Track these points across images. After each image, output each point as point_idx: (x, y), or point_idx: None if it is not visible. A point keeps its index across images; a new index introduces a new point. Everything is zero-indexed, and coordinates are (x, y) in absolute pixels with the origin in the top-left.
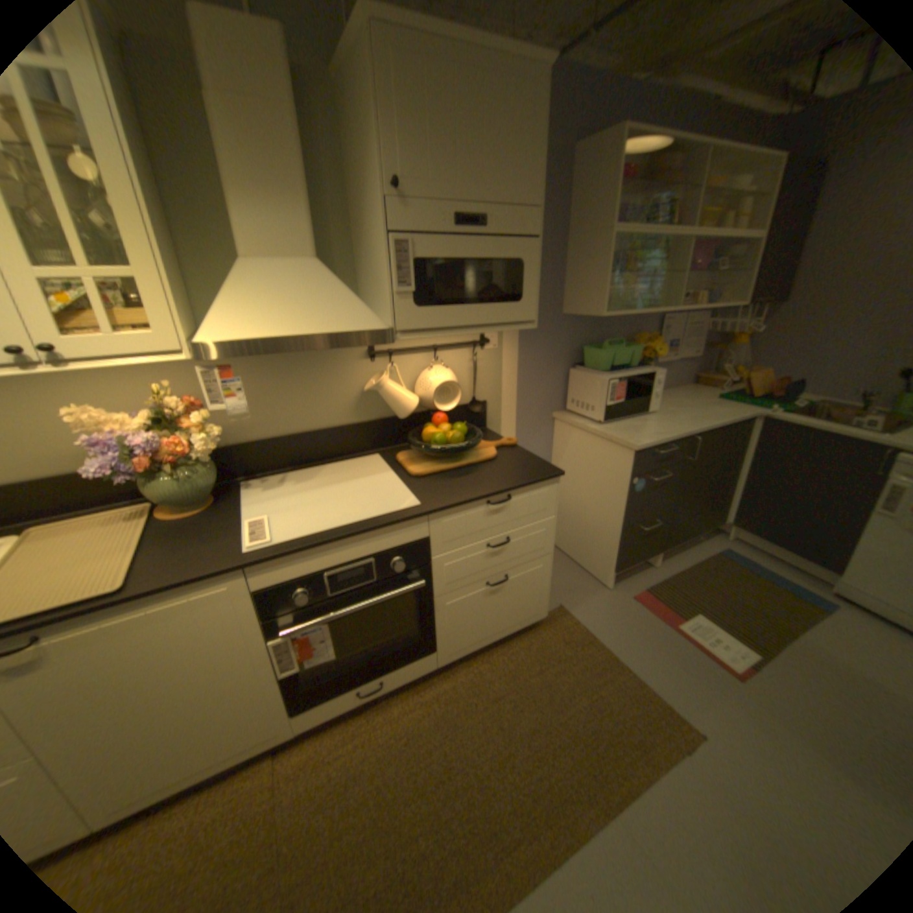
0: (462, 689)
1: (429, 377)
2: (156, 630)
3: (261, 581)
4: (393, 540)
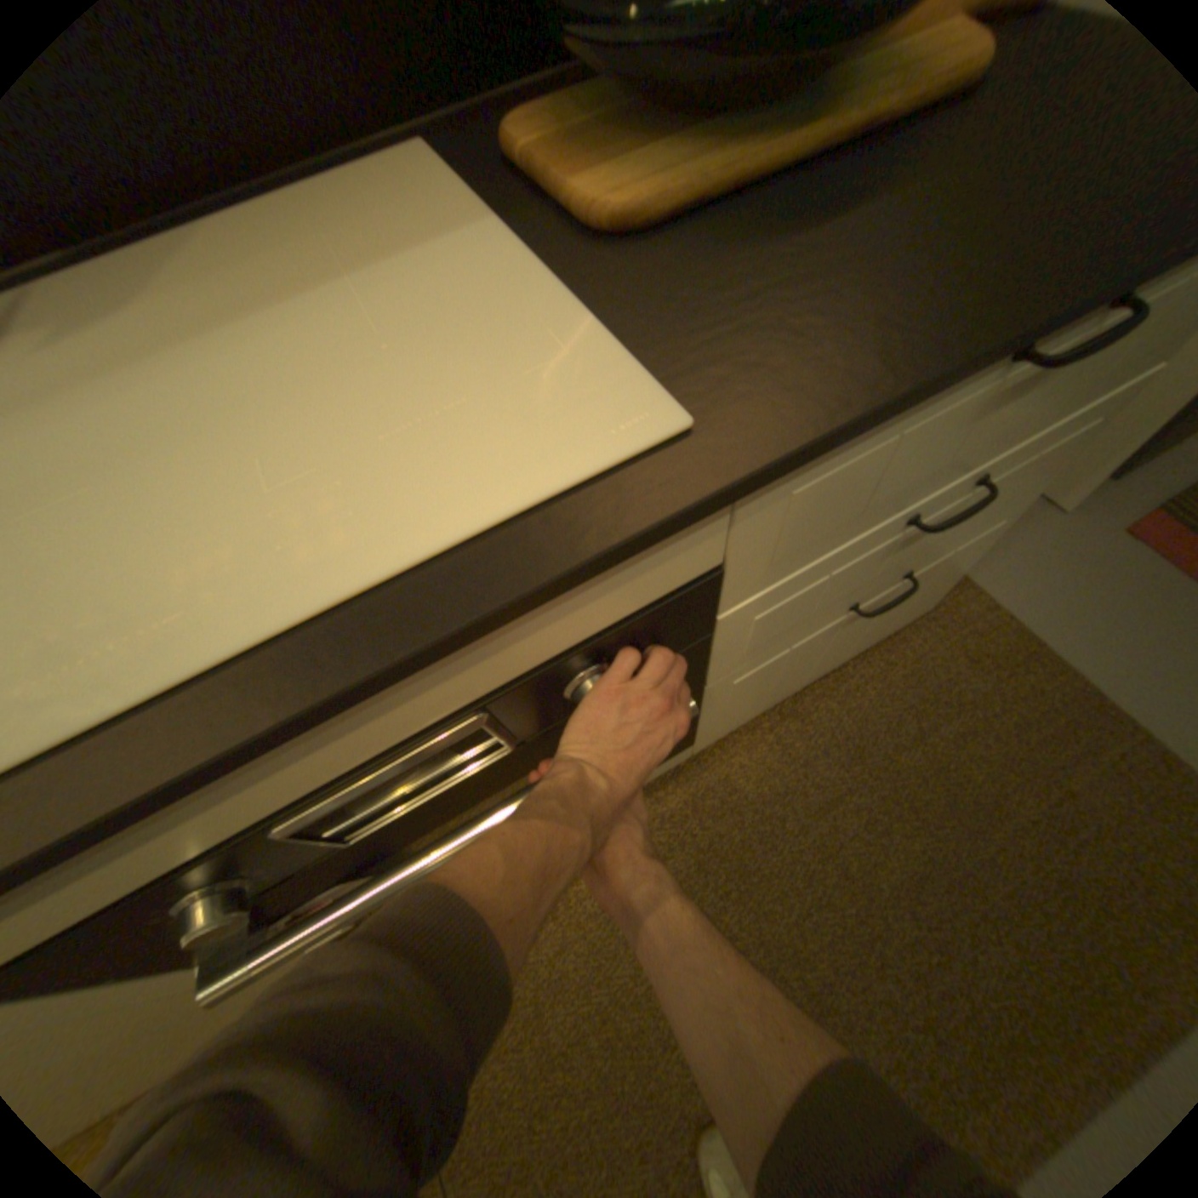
0: (746, 782)
1: None
2: None
3: None
4: (562, 631)
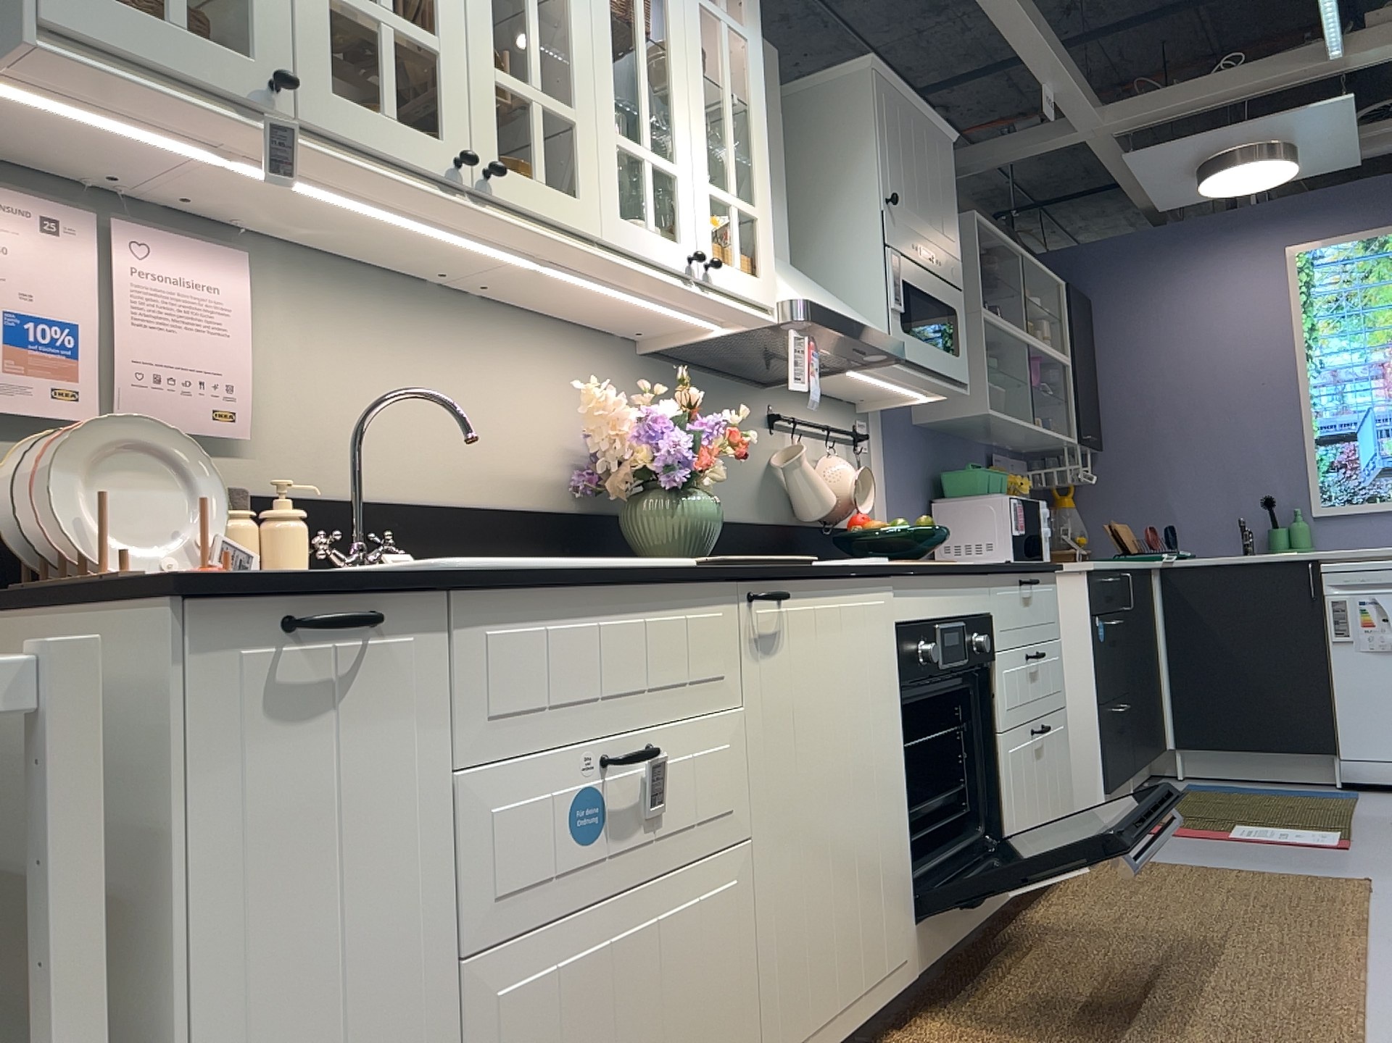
0: (1059, 924)
1: (837, 465)
2: (844, 643)
3: (902, 609)
4: (973, 602)
